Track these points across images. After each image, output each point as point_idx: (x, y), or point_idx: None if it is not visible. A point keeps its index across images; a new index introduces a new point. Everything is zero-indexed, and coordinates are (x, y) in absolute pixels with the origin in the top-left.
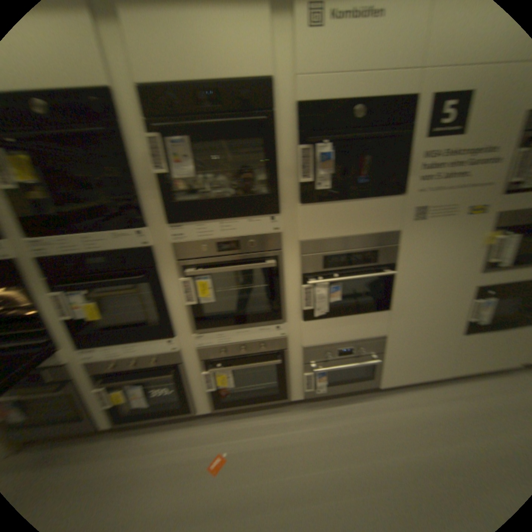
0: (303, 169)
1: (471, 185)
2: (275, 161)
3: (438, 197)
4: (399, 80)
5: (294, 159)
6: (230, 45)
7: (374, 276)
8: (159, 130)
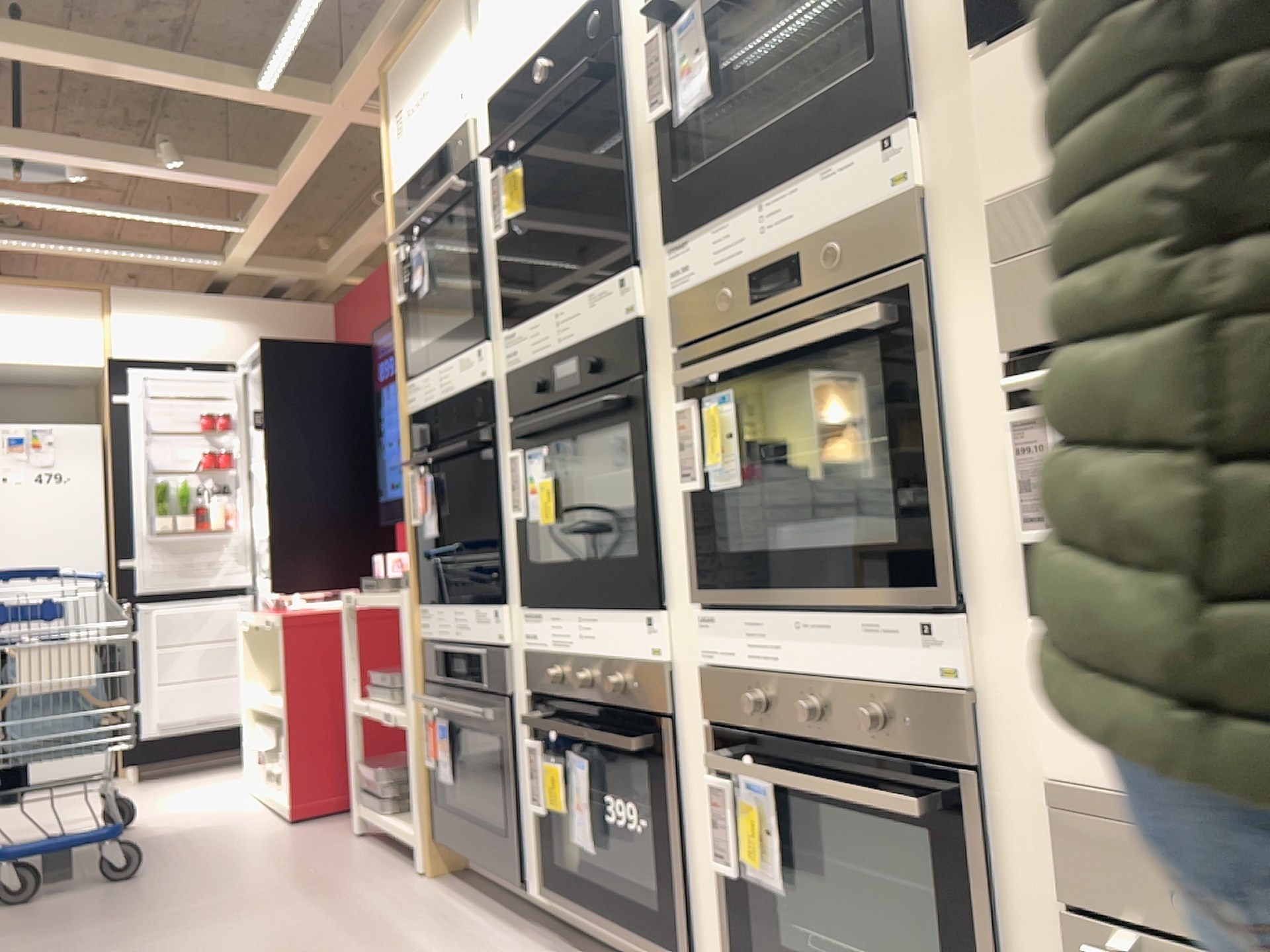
0: None
1: None
2: None
3: None
4: None
5: None
6: None
7: None
8: (671, 17)
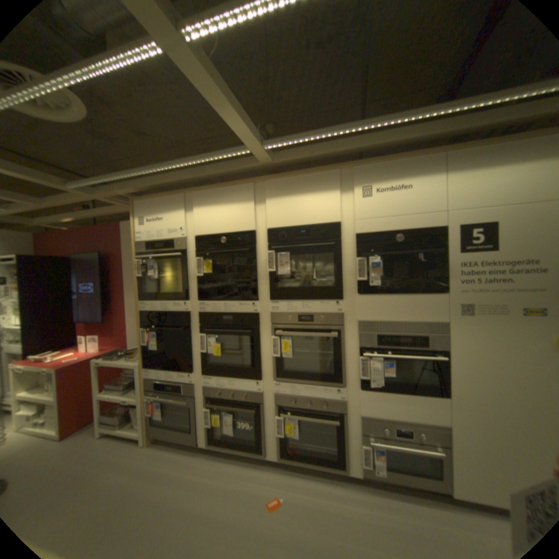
0: (361, 272)
1: (520, 290)
2: (342, 266)
3: (486, 298)
4: (430, 219)
5: (355, 266)
6: (318, 209)
7: (427, 360)
8: (276, 250)
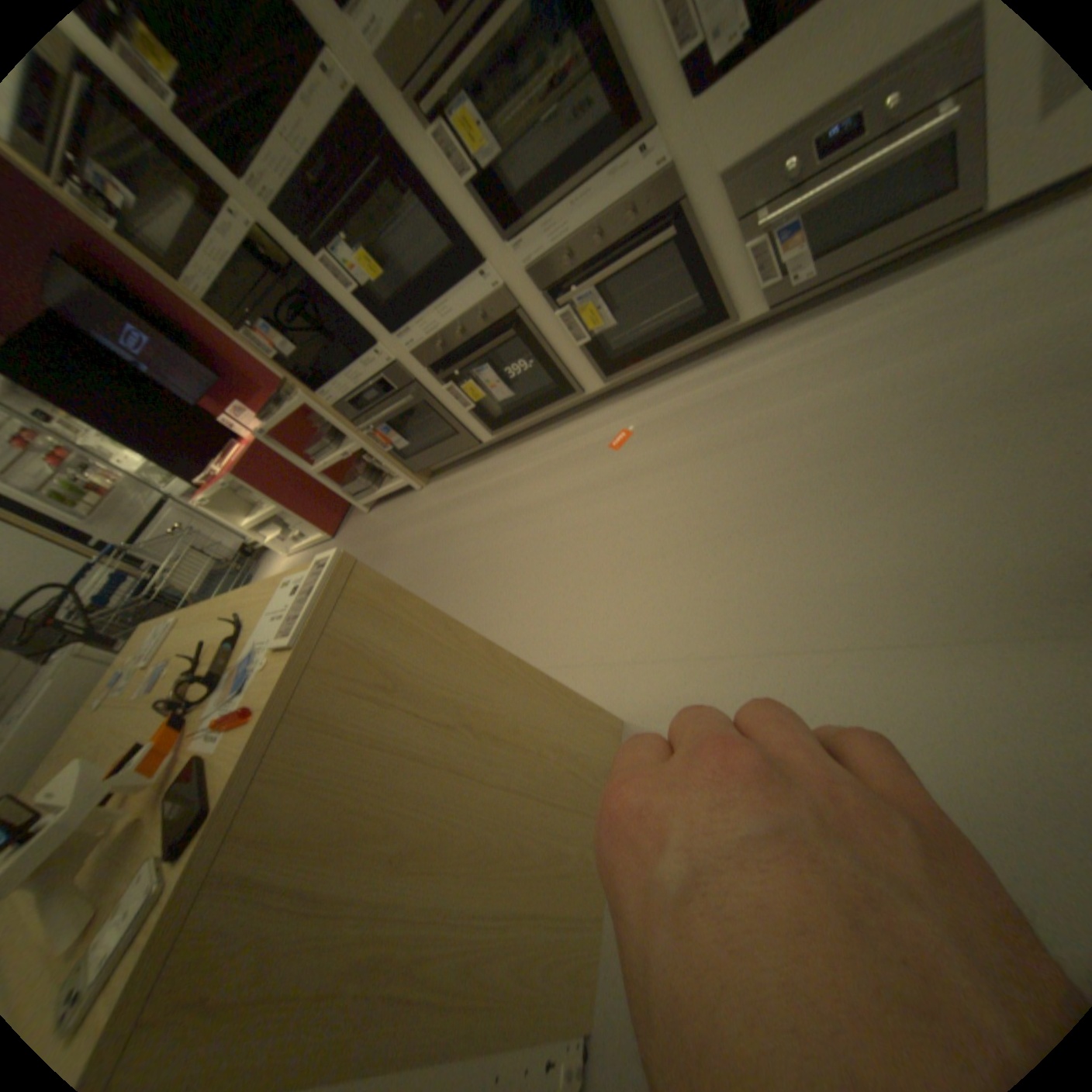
0: None
1: None
2: None
3: None
4: None
5: None
6: None
7: None
8: None
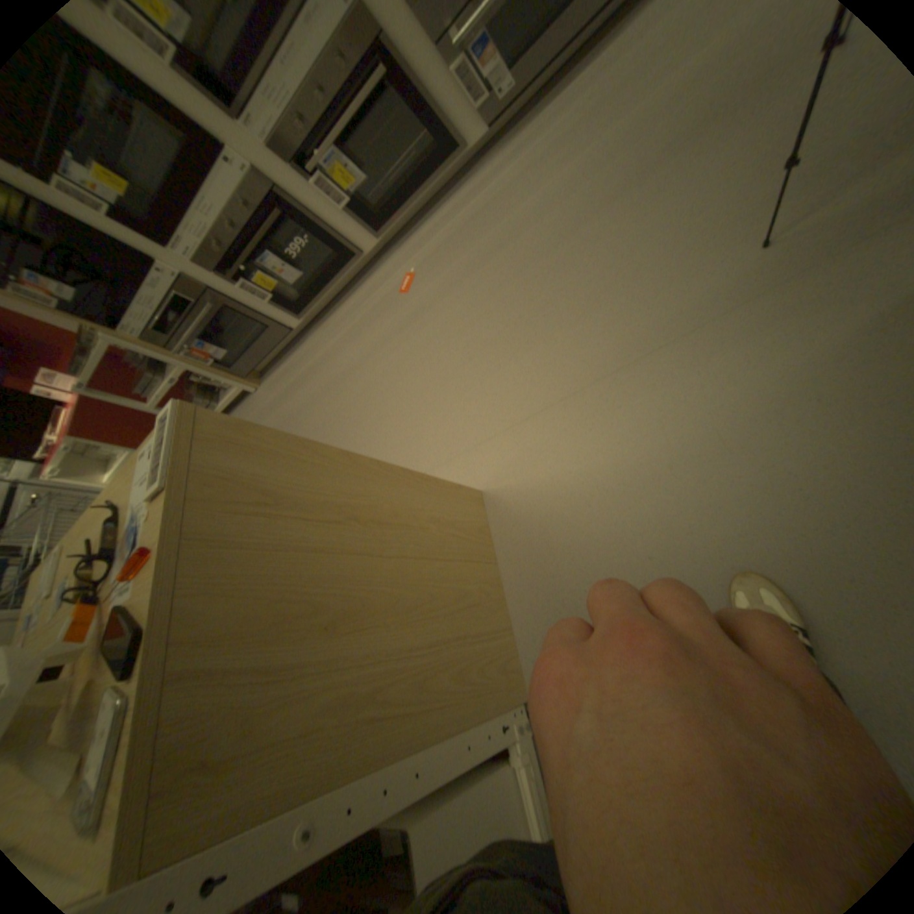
0: None
1: None
2: None
3: None
4: None
5: None
6: None
7: None
8: None
